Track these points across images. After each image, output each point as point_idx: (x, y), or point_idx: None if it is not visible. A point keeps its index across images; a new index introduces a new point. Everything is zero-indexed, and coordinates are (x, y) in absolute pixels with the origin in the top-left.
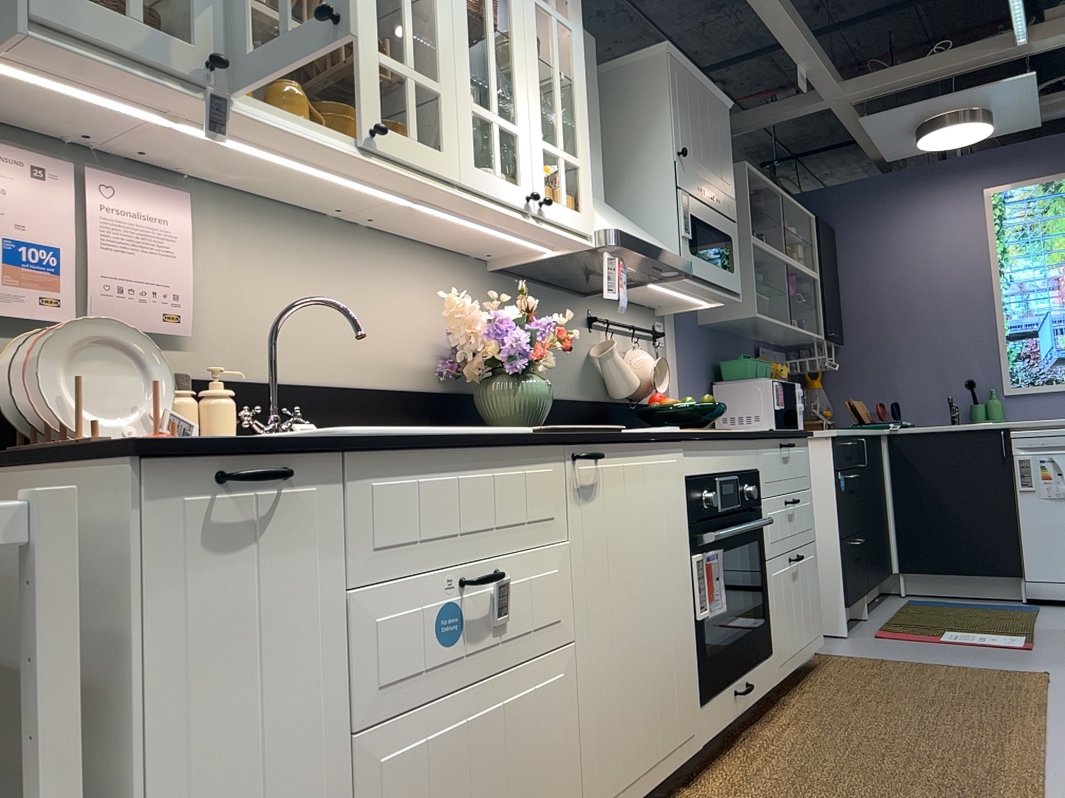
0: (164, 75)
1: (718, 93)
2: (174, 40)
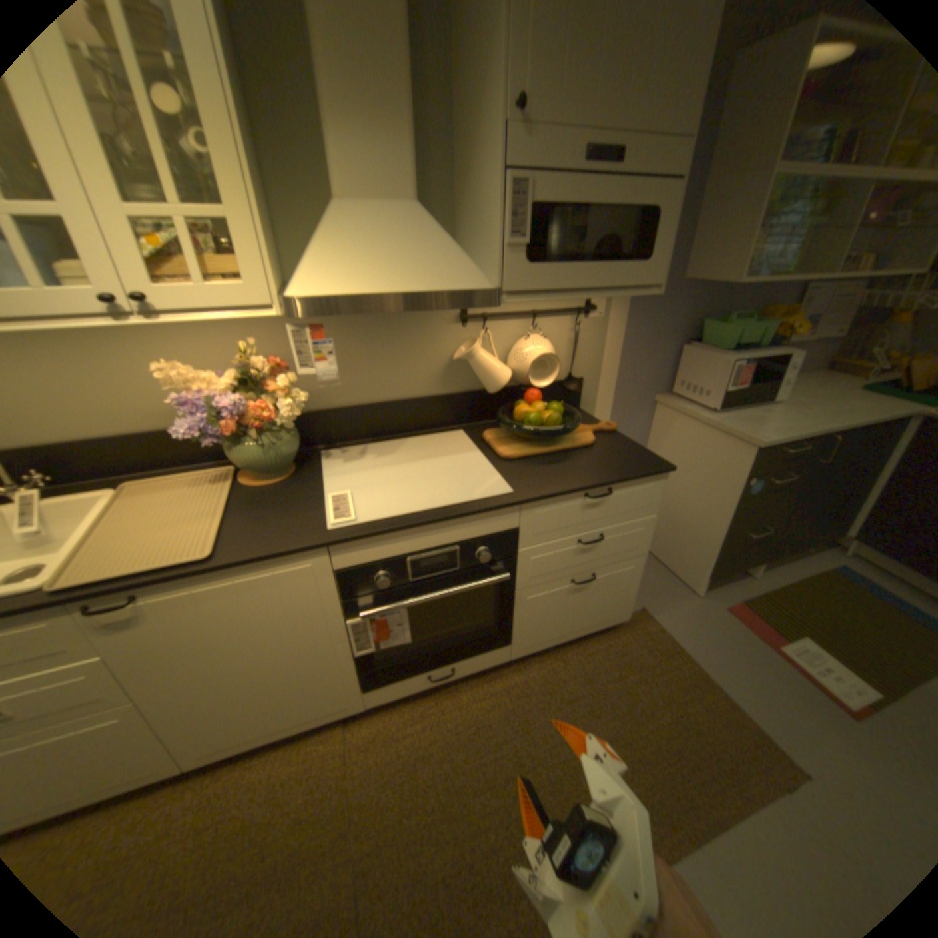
0: None
1: None
2: None
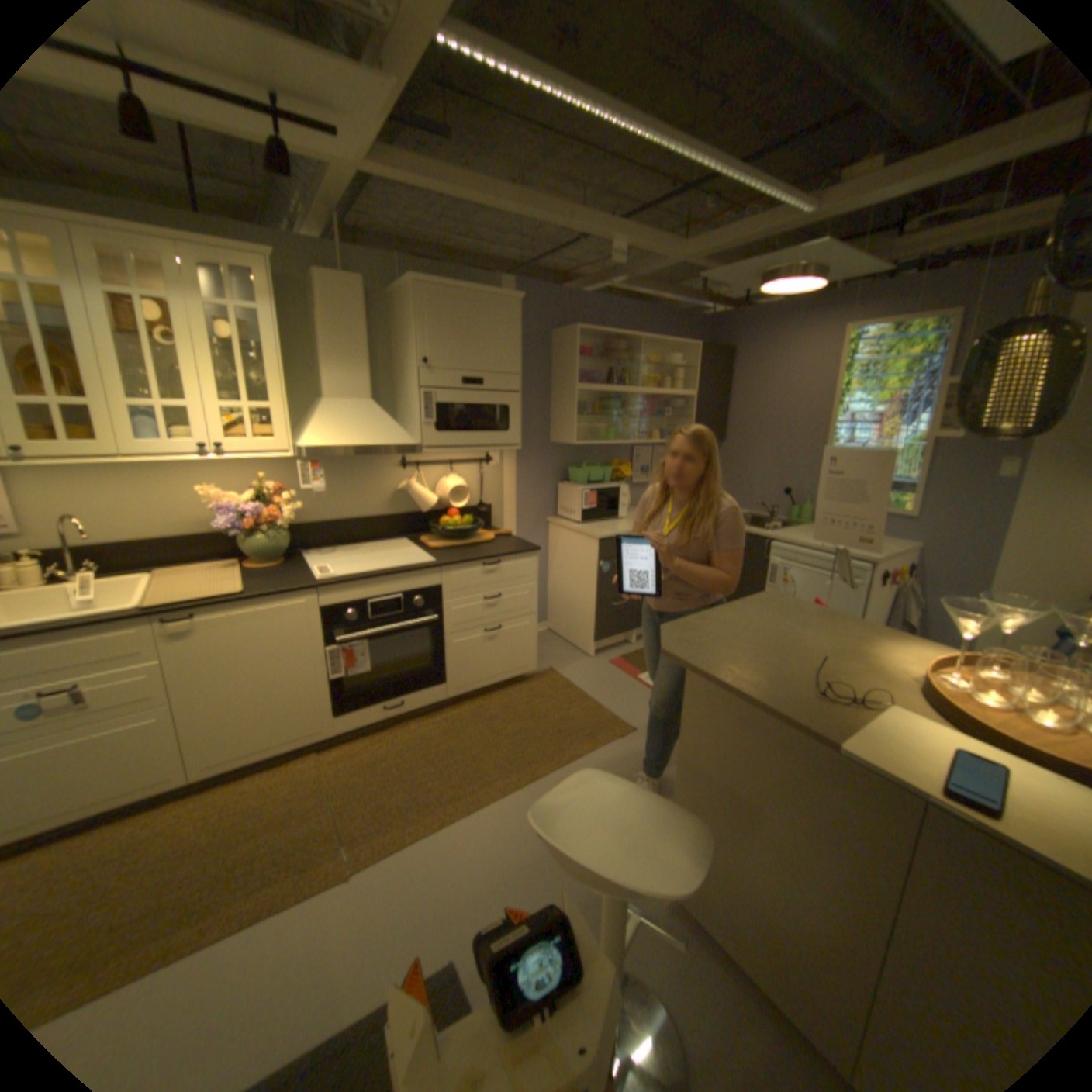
0: None
1: (496, 292)
2: None
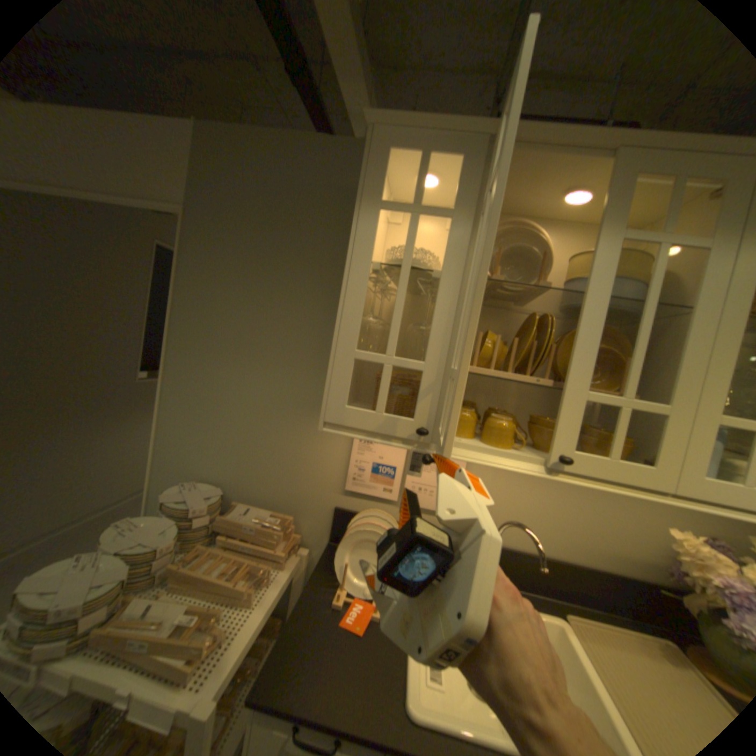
0: (396, 435)
1: None
2: (403, 418)
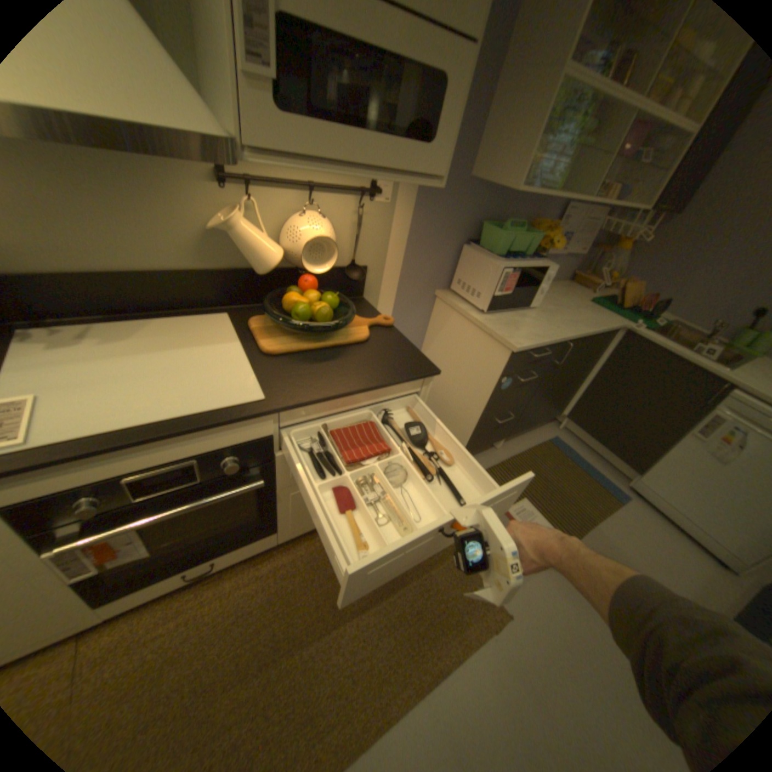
0: None
1: None
2: None
